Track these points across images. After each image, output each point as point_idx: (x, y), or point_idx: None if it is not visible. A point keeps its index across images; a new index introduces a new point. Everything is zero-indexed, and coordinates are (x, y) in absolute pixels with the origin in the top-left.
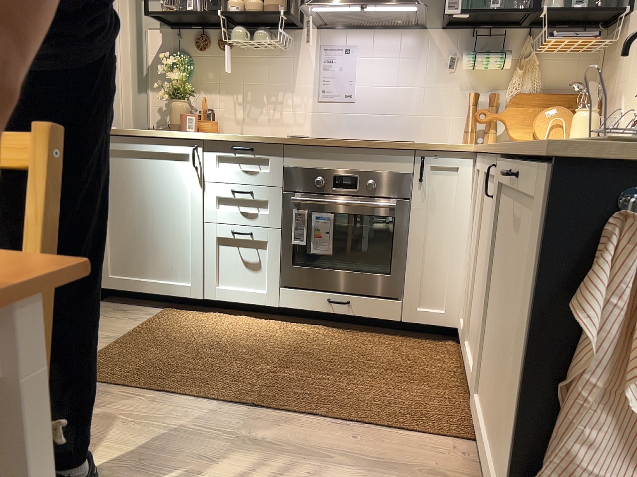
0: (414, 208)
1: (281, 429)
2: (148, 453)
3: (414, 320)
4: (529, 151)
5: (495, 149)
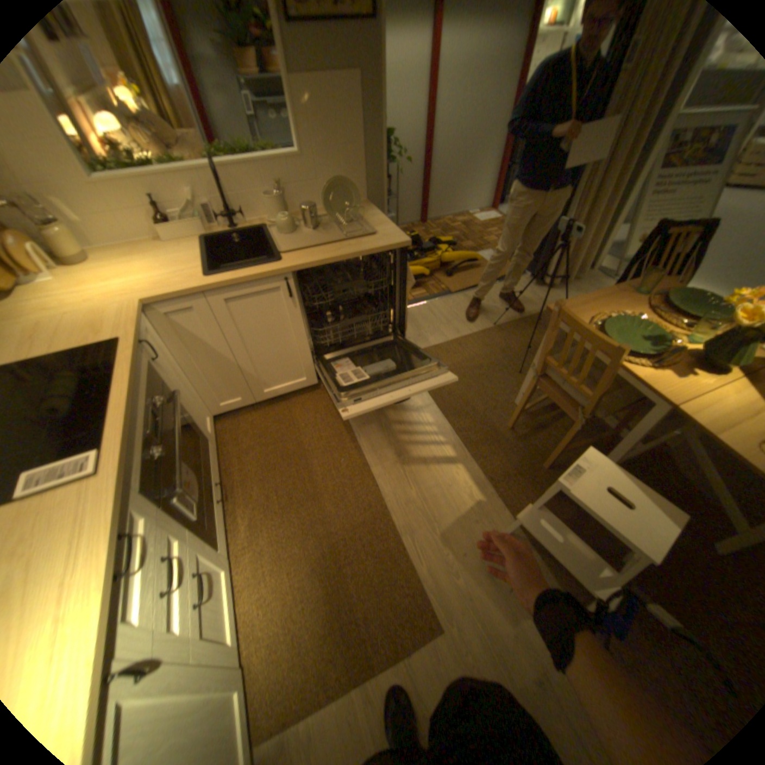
0: (167, 381)
1: (383, 451)
2: (444, 491)
3: (214, 439)
4: (378, 247)
5: (284, 267)
